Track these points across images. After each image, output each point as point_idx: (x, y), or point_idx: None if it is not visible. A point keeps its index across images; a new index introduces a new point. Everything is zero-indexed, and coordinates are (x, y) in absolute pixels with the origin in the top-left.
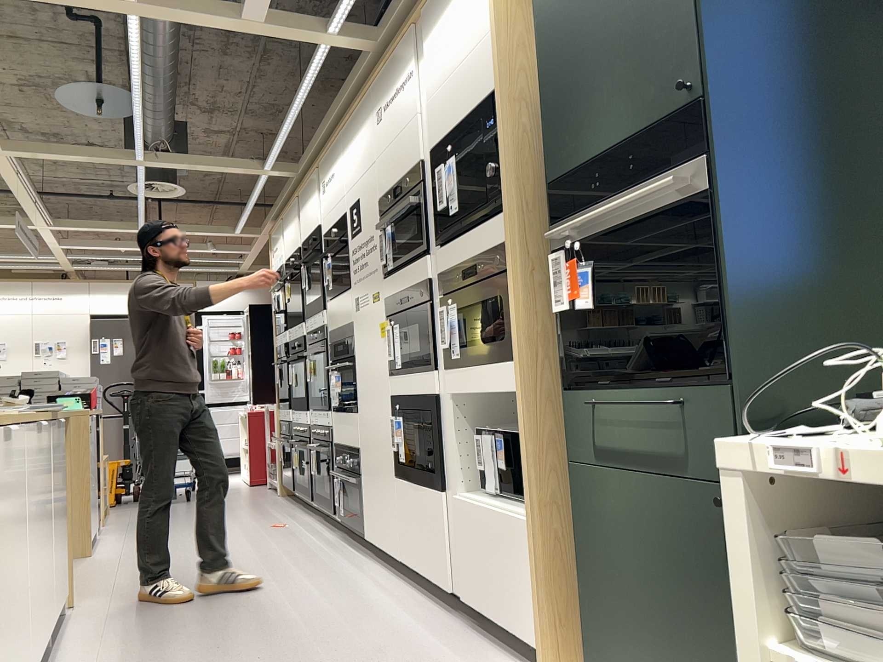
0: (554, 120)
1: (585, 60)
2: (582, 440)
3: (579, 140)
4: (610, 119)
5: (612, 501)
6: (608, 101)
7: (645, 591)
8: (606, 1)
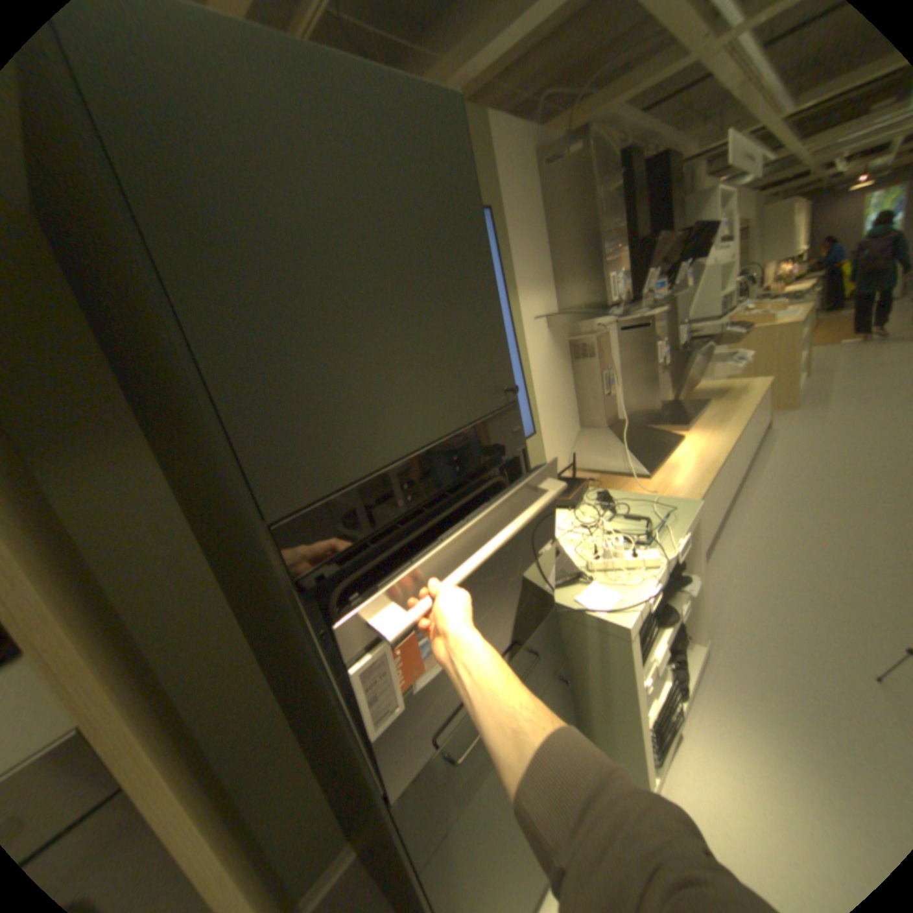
0: (245, 396)
1: (328, 298)
2: (423, 836)
3: (341, 439)
4: (405, 409)
5: (473, 831)
6: (397, 383)
7: (511, 843)
8: (367, 222)
